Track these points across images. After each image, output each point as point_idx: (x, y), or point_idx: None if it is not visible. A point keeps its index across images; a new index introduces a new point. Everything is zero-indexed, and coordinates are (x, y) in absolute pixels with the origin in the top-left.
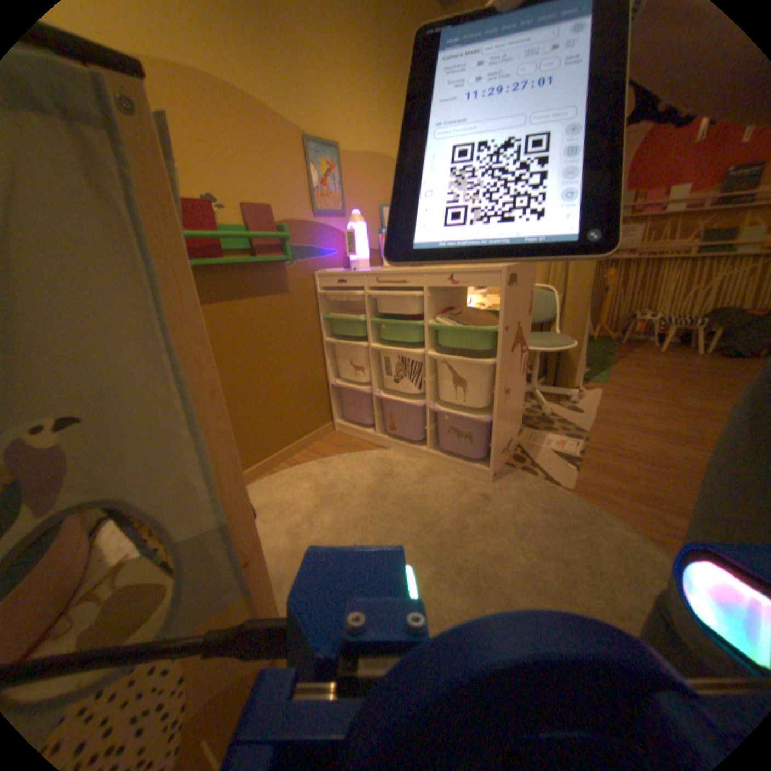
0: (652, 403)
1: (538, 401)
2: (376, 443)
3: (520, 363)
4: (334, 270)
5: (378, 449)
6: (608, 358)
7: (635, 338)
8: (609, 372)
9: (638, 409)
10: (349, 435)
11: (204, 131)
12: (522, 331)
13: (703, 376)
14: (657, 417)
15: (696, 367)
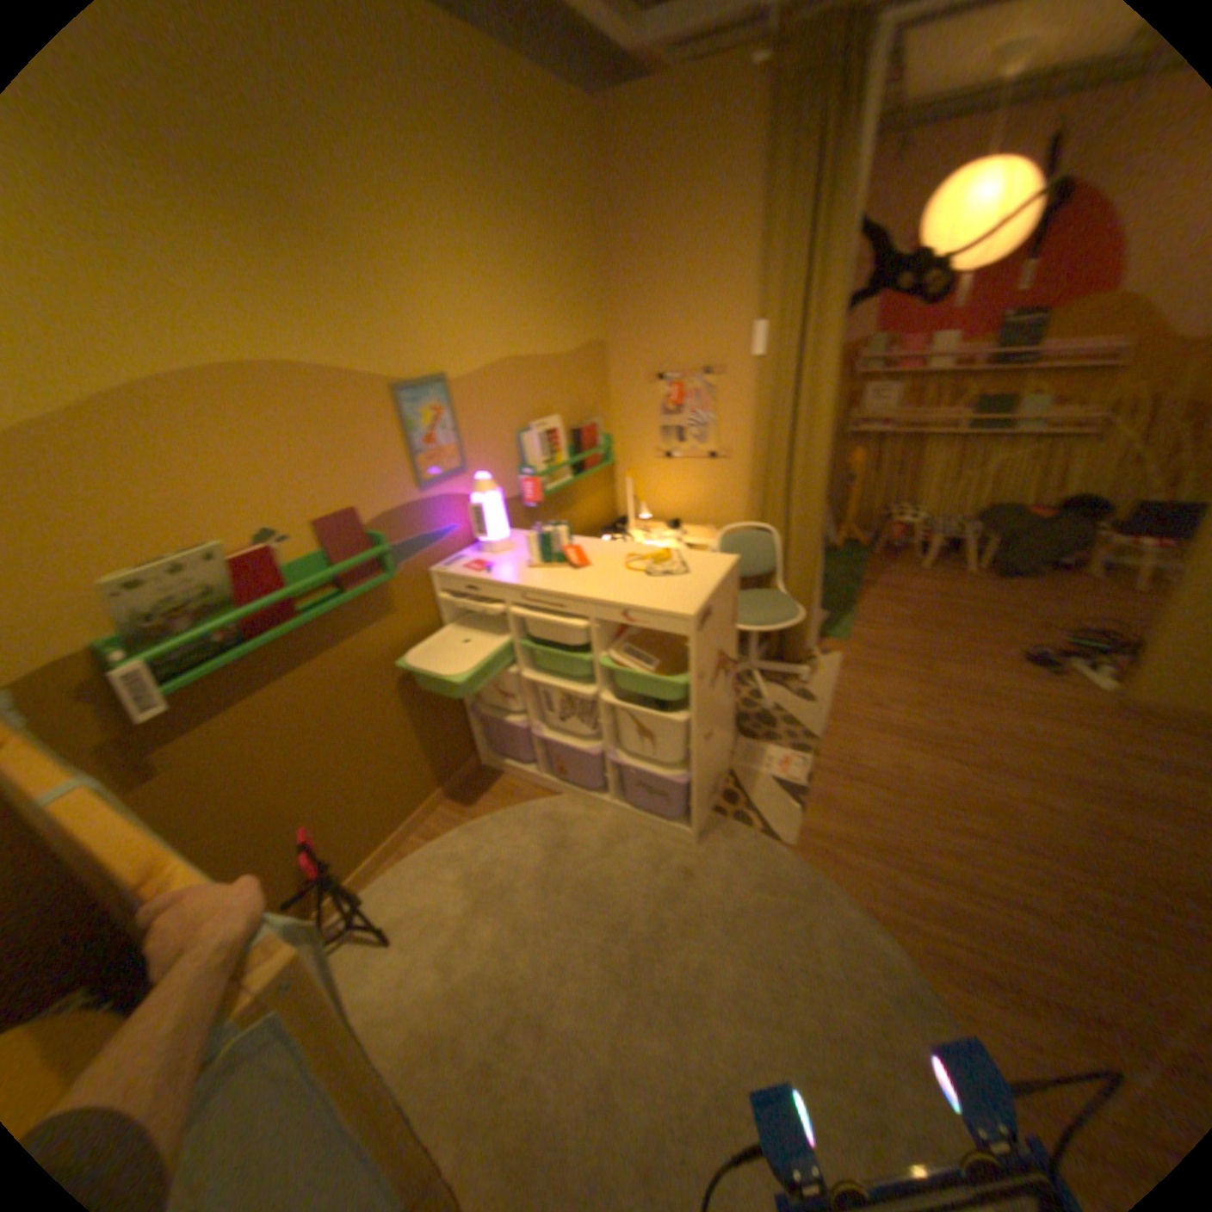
0: (902, 675)
1: (756, 694)
2: (540, 786)
3: (723, 687)
4: (457, 565)
5: (544, 796)
6: (853, 587)
7: (892, 540)
8: (852, 617)
9: (884, 688)
10: (500, 772)
11: (241, 447)
12: (723, 652)
13: (969, 615)
14: (905, 700)
15: (963, 599)
